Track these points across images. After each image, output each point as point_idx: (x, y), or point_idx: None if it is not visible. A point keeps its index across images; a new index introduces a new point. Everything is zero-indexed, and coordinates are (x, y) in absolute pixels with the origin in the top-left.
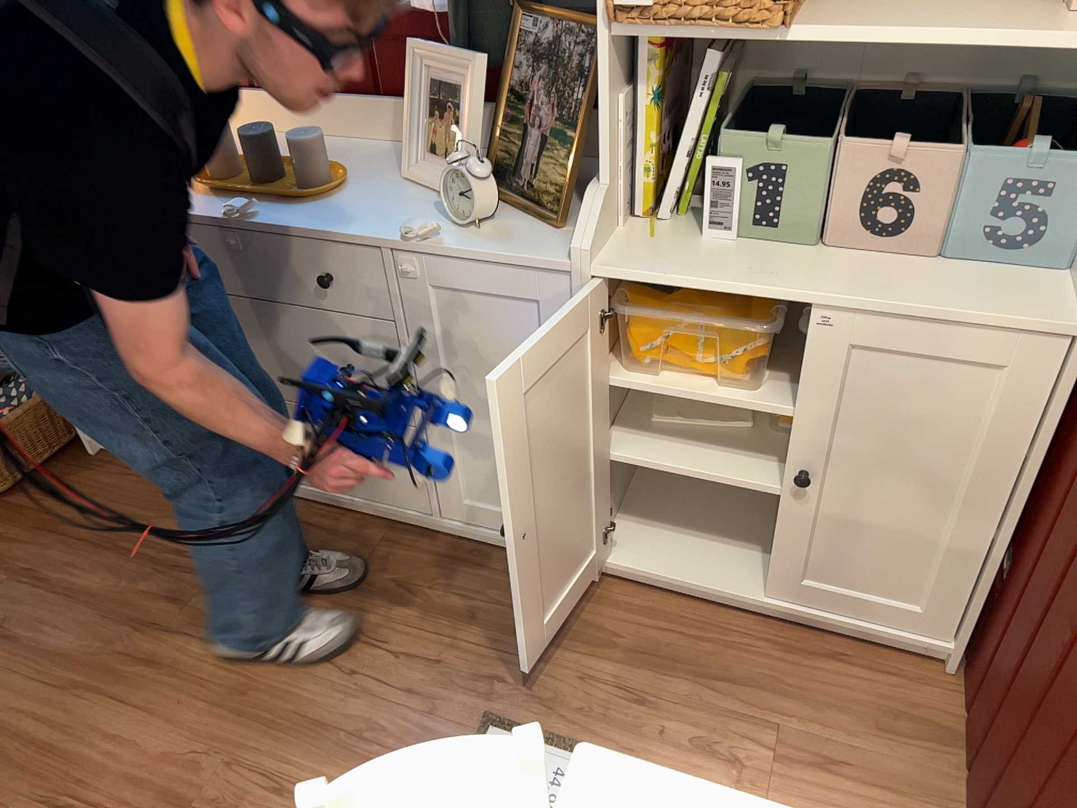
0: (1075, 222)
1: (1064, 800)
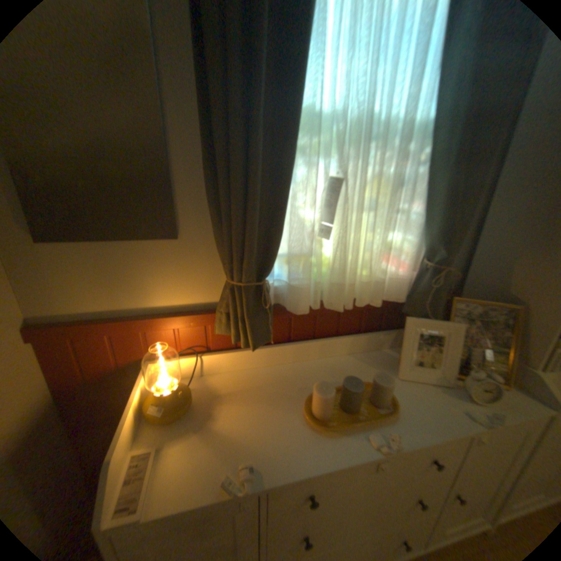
0: None
1: None
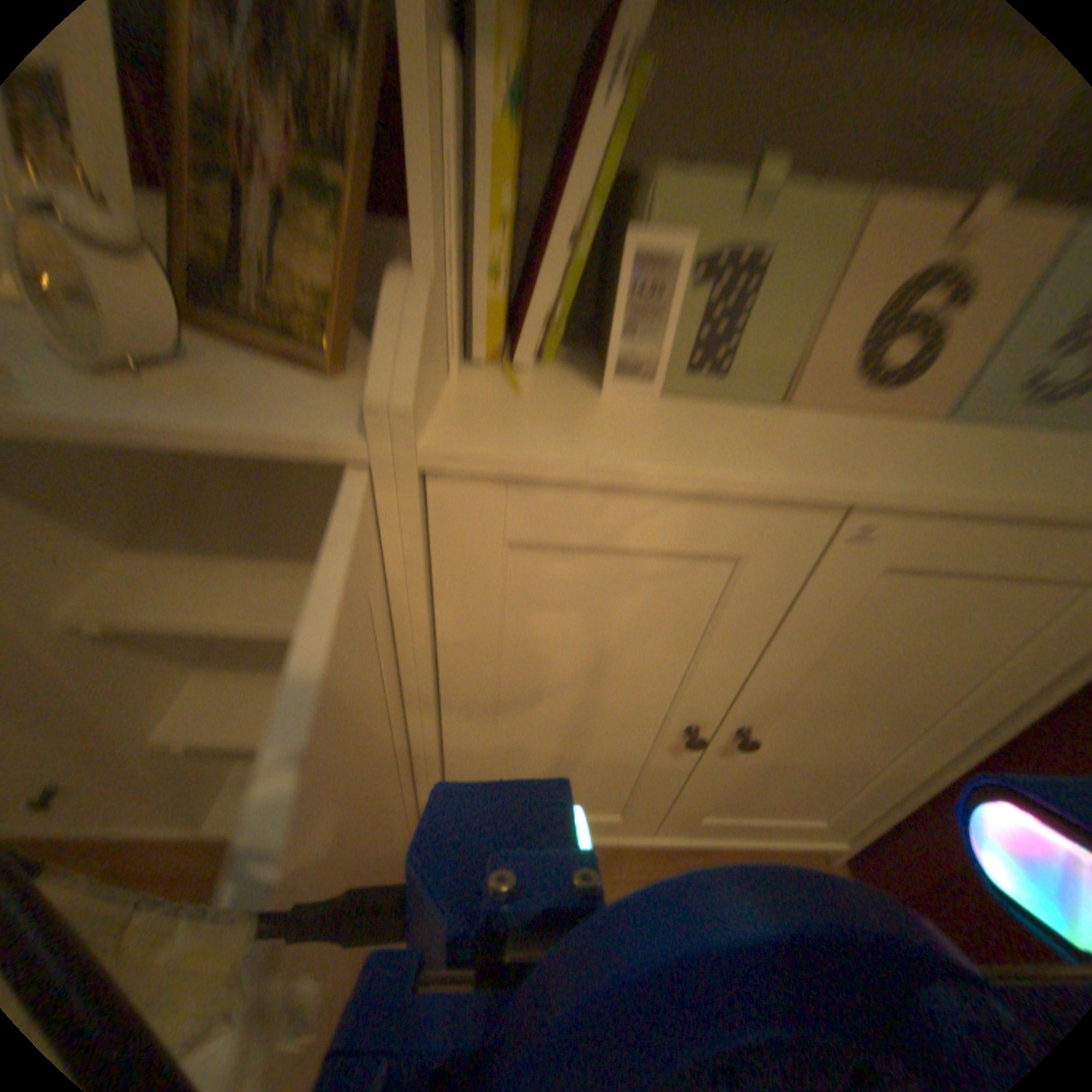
0: None
1: None
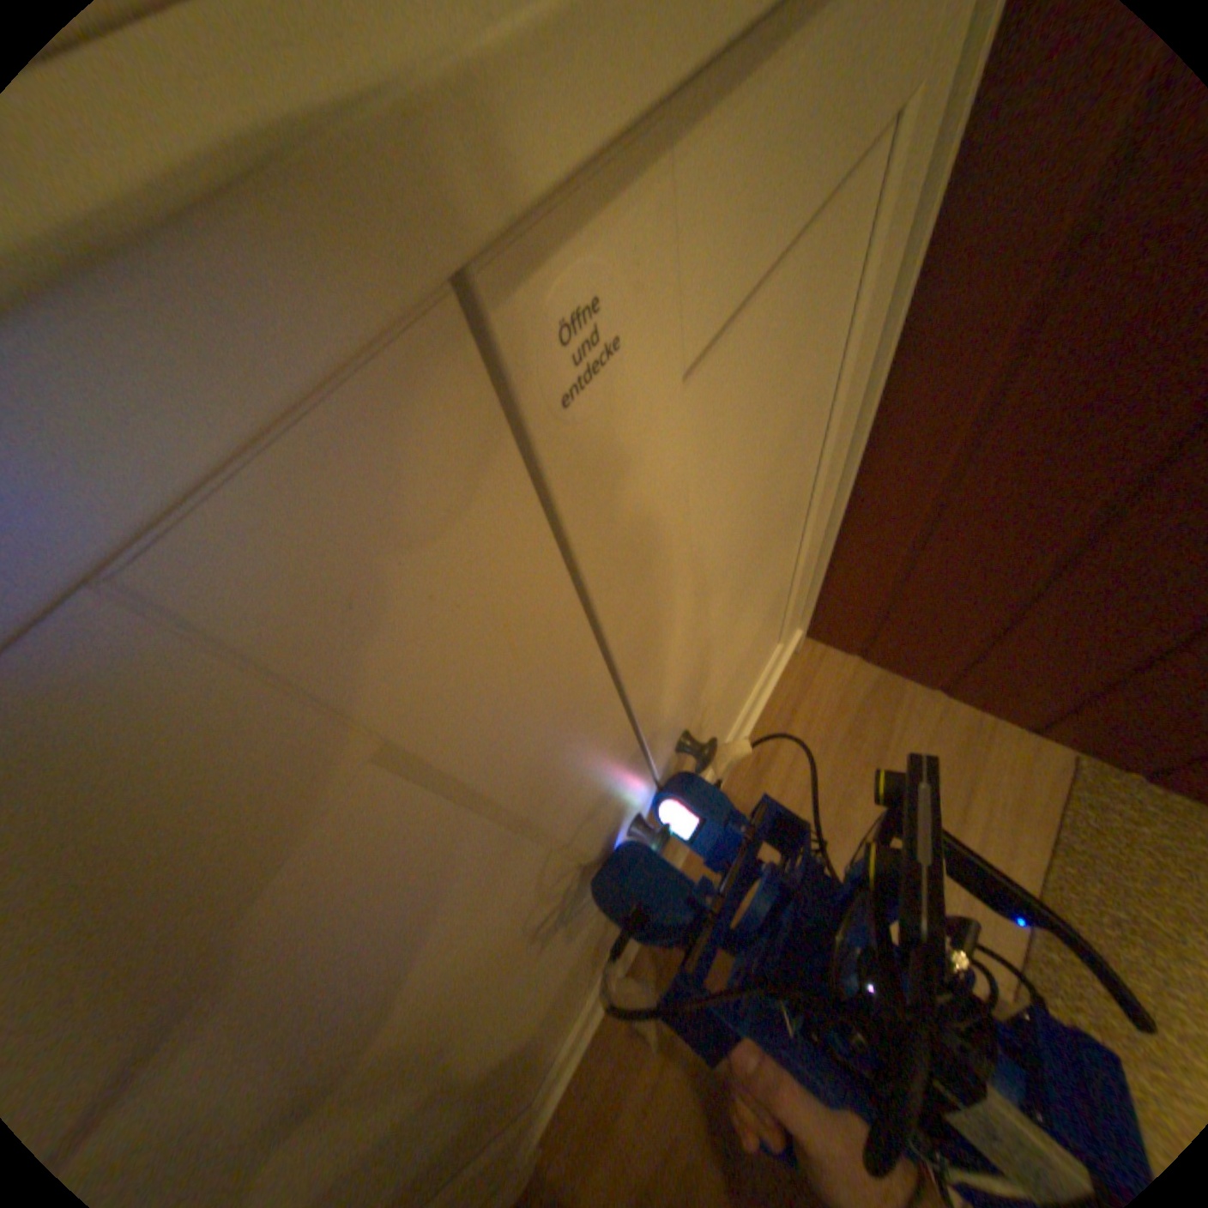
0: None
1: None
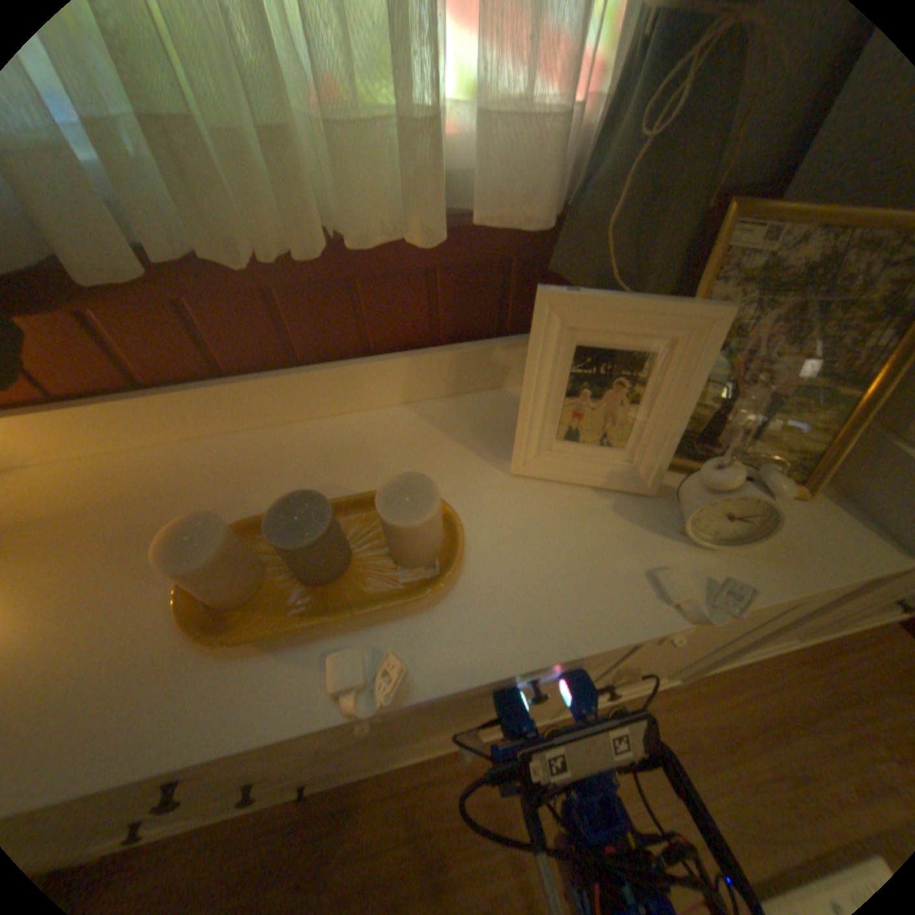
0: None
1: None
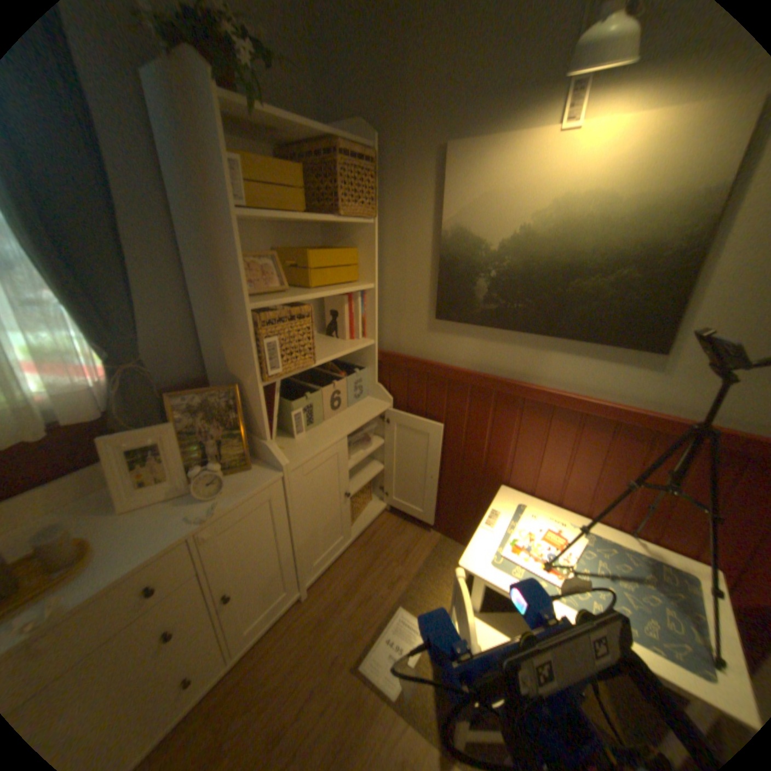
0: (370, 382)
1: (476, 483)
